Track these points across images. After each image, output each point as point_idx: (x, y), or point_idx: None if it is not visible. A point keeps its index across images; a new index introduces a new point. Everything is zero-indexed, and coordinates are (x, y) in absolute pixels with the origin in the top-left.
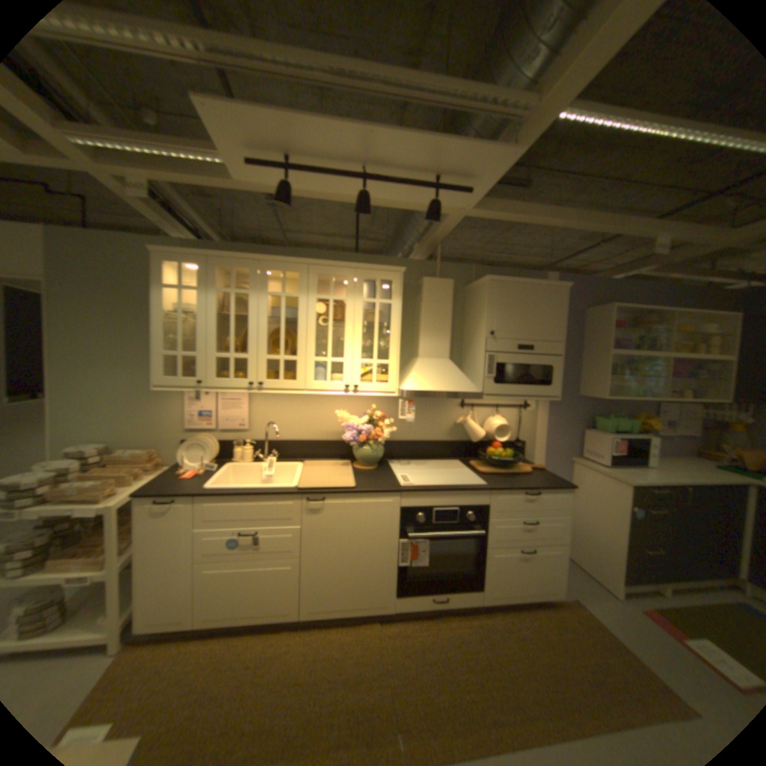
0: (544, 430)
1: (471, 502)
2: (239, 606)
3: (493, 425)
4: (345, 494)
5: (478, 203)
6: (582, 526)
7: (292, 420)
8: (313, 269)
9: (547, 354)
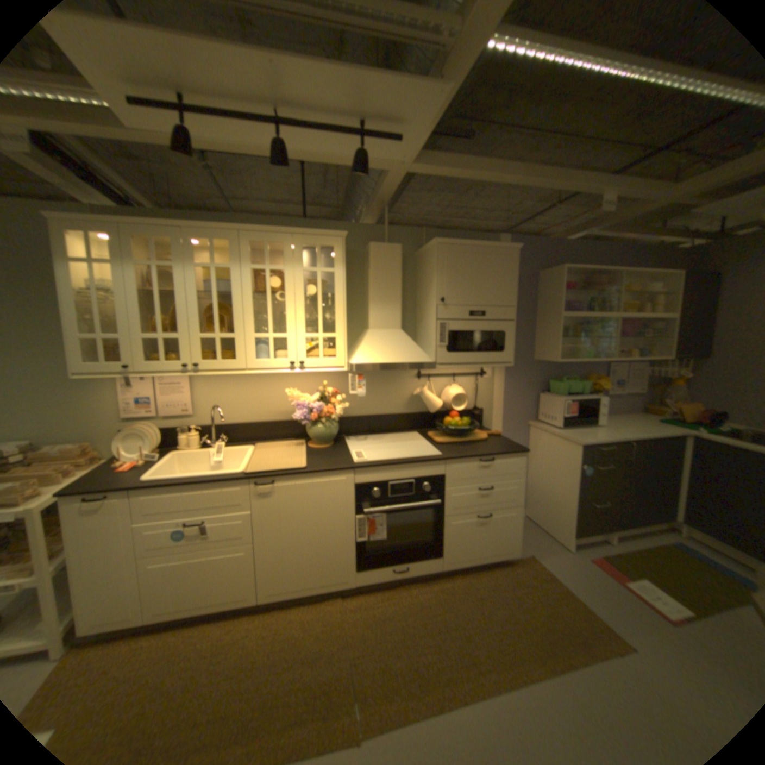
0: (499, 395)
1: (425, 472)
2: (189, 596)
3: (449, 394)
4: (293, 474)
5: (415, 156)
6: (537, 485)
7: (239, 402)
8: (241, 234)
9: (497, 319)
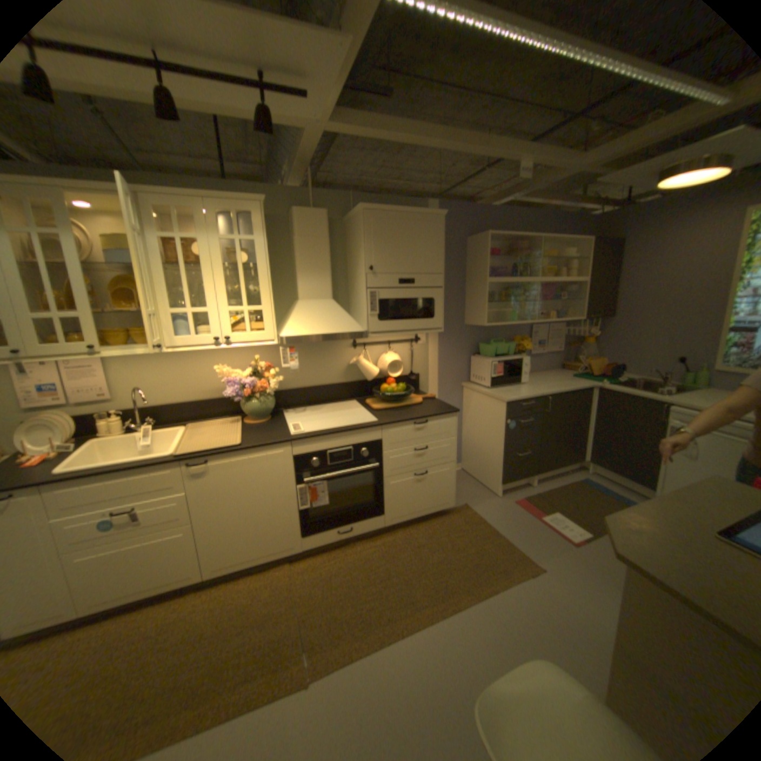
0: (434, 361)
1: (362, 439)
2: (128, 583)
3: (385, 362)
4: (228, 453)
5: (330, 114)
6: (470, 441)
7: (164, 383)
8: (142, 198)
9: (427, 287)
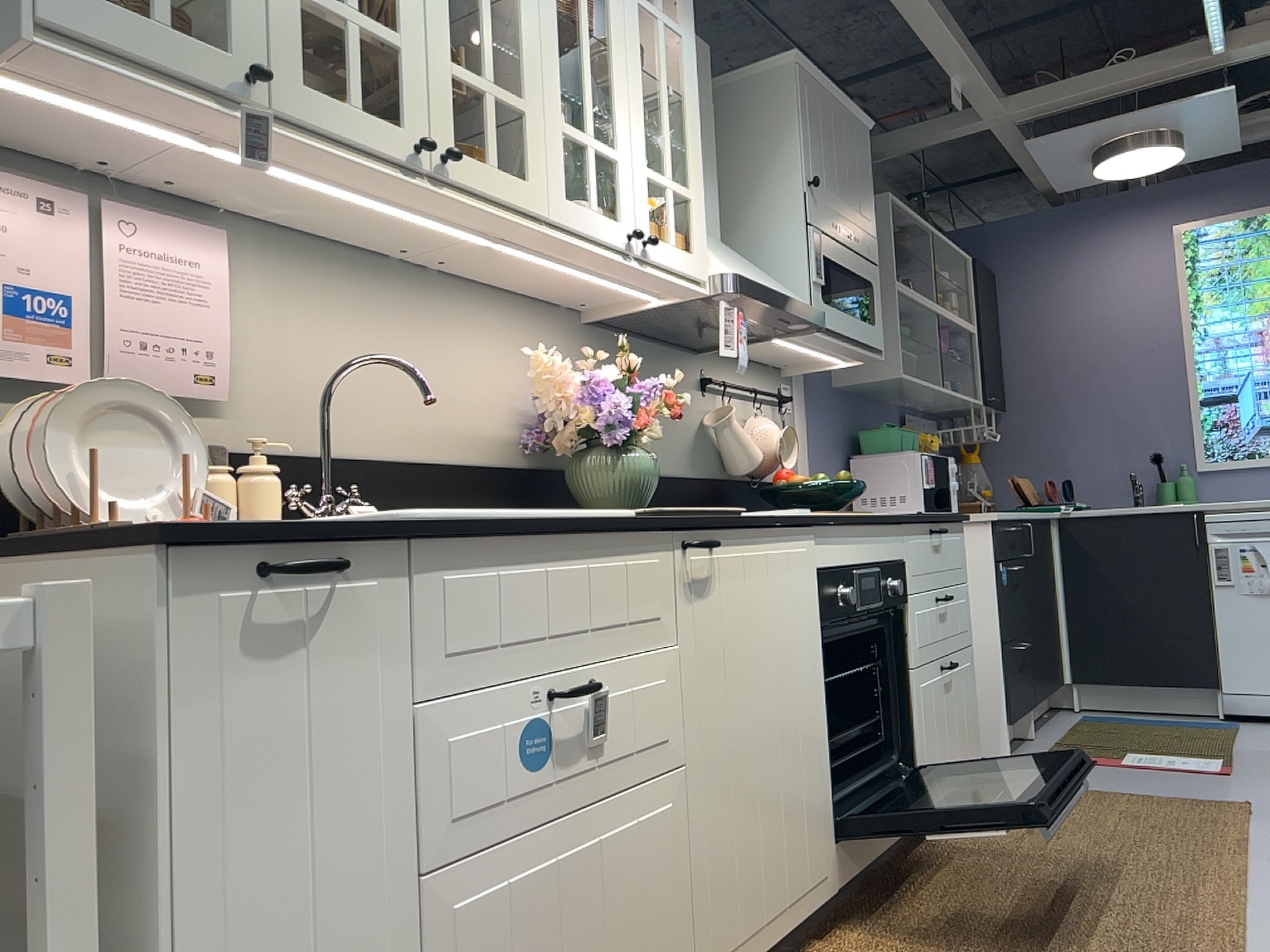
0: (808, 457)
1: (888, 550)
2: None
3: (768, 433)
4: (745, 526)
5: None
6: None
7: (364, 383)
8: None
9: (860, 259)
